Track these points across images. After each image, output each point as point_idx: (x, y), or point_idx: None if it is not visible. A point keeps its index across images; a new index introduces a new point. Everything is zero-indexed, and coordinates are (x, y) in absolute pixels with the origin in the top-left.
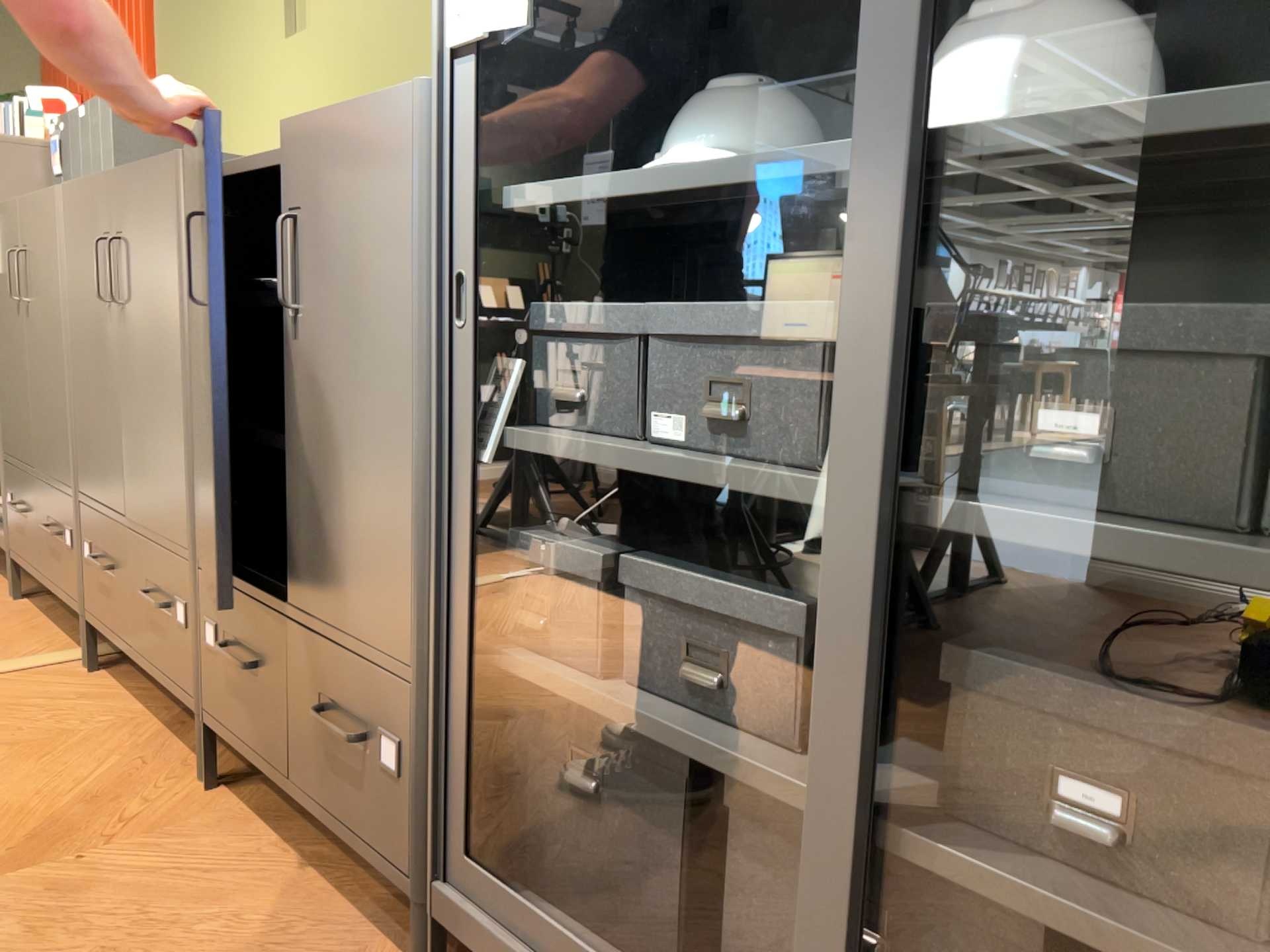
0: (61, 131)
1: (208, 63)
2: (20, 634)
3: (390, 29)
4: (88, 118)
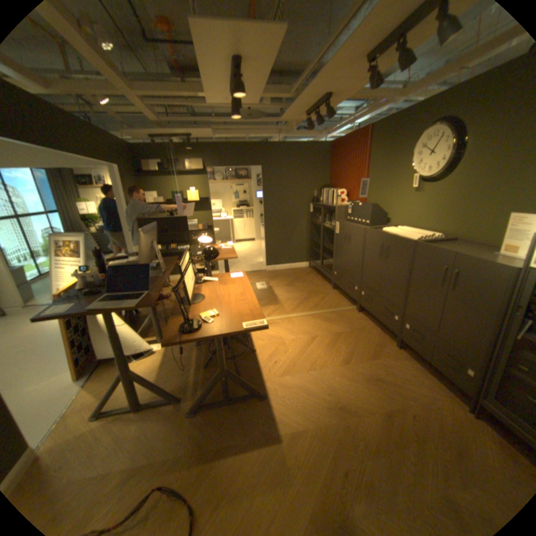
0: (351, 204)
1: (386, 189)
2: (340, 299)
3: (455, 199)
4: (362, 205)
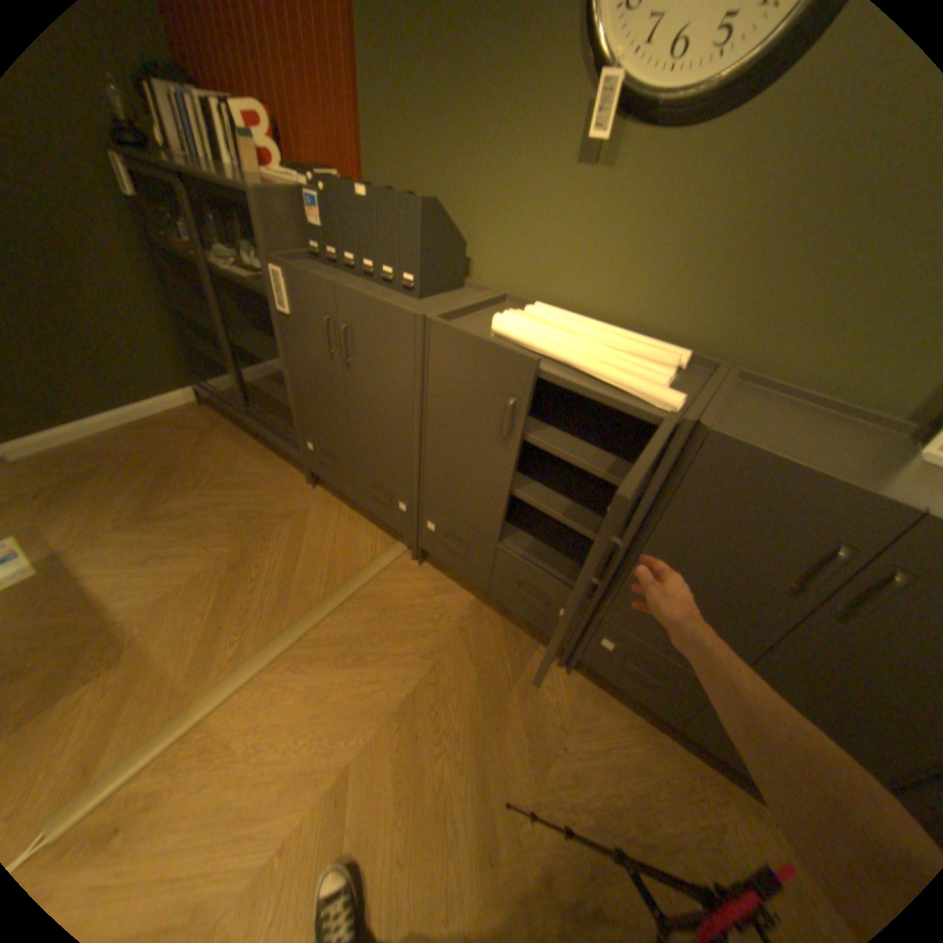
0: (316, 185)
1: (444, 130)
2: (349, 525)
3: (752, 221)
4: (371, 199)
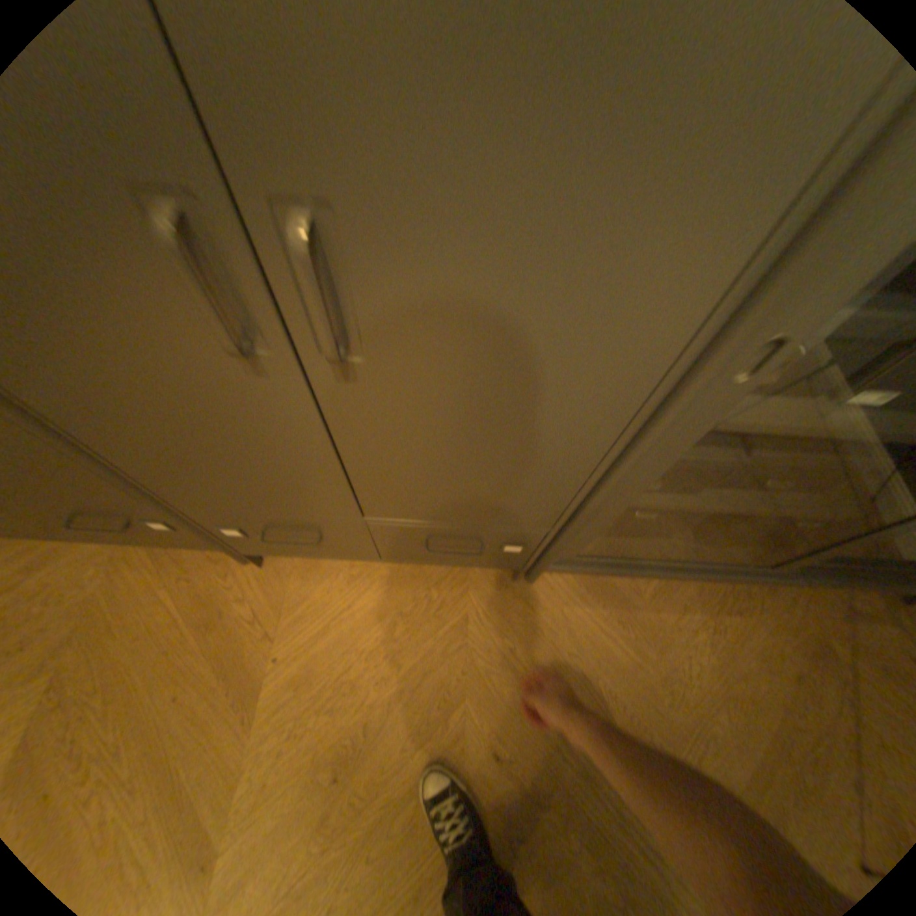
0: None
1: None
2: None
3: None
4: None
